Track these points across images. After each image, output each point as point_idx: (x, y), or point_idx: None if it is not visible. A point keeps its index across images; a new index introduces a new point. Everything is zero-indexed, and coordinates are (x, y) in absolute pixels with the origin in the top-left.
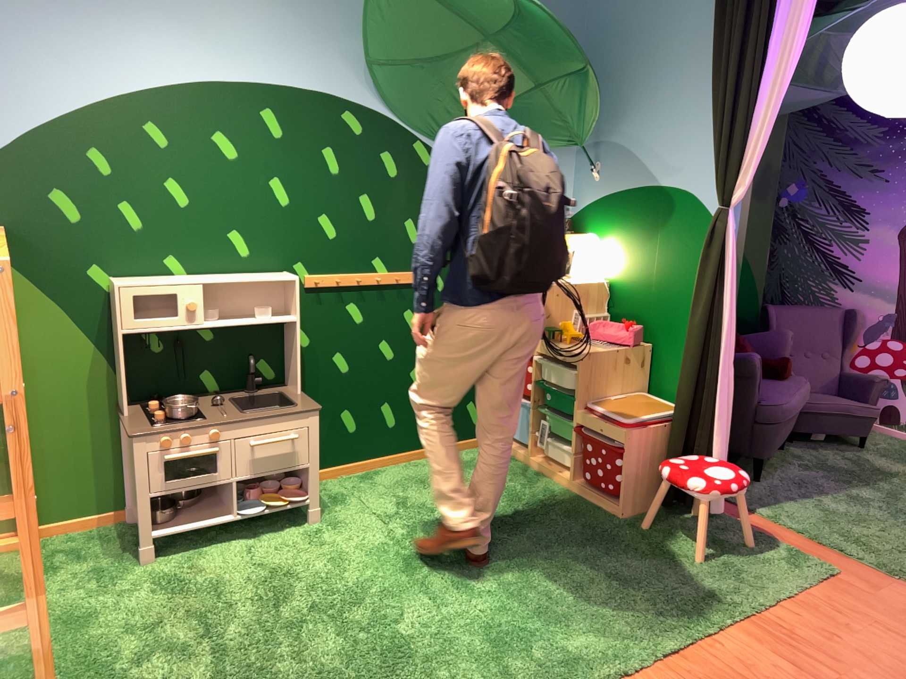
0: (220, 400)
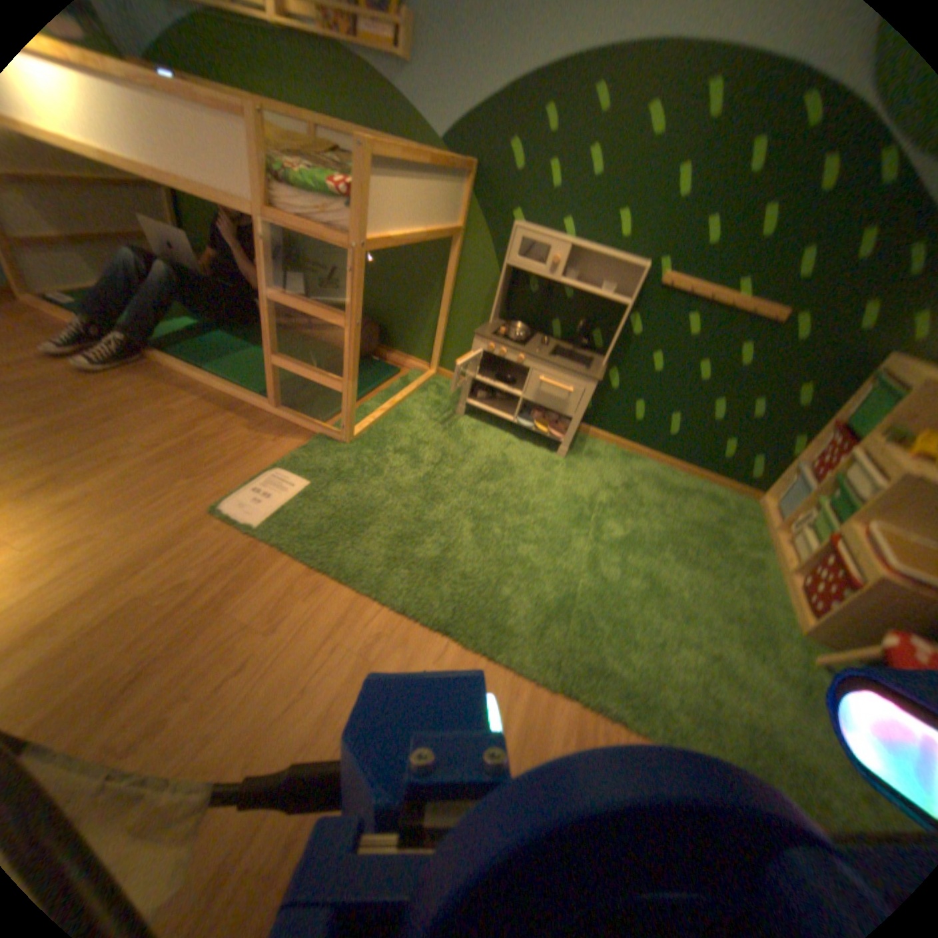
0: (545, 340)
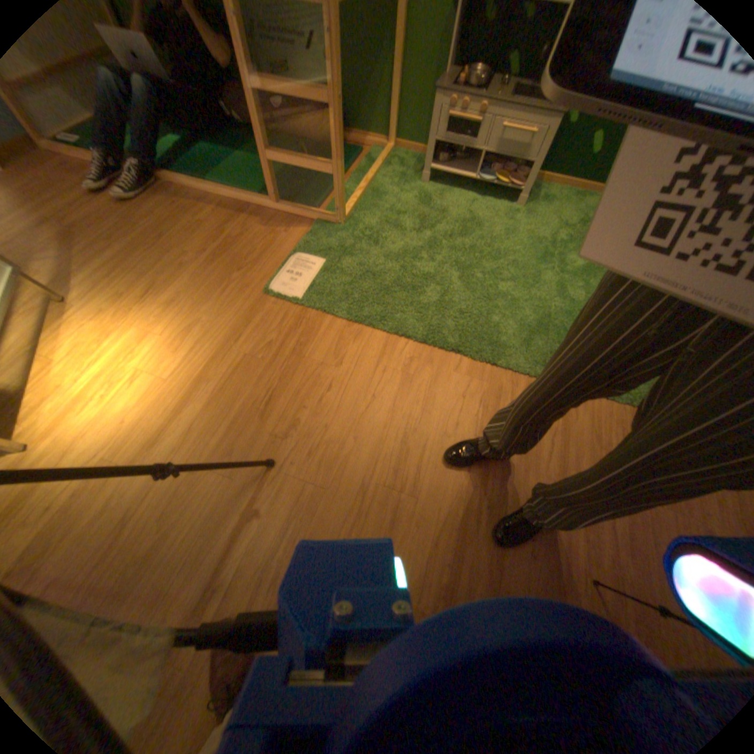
0: (504, 81)
